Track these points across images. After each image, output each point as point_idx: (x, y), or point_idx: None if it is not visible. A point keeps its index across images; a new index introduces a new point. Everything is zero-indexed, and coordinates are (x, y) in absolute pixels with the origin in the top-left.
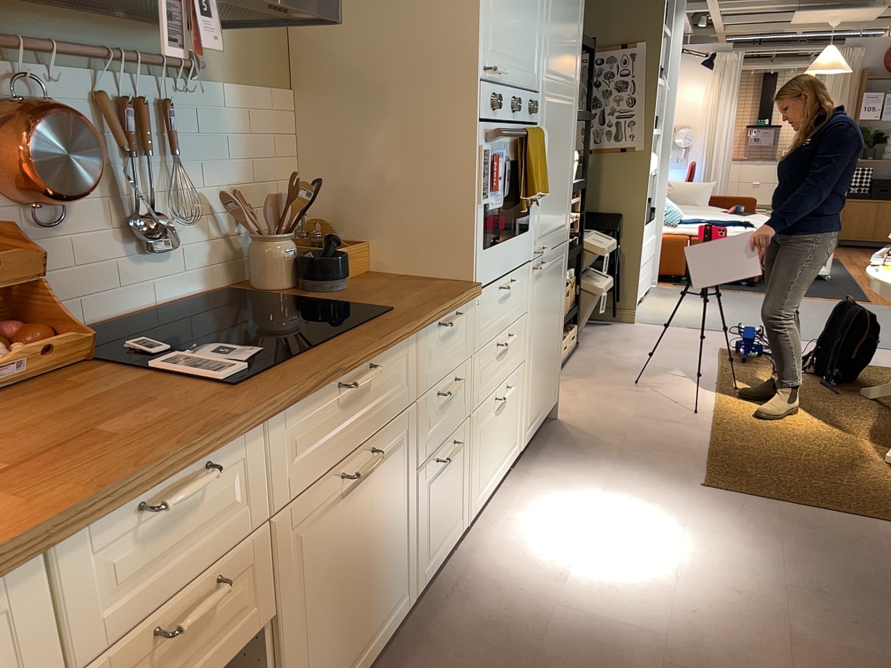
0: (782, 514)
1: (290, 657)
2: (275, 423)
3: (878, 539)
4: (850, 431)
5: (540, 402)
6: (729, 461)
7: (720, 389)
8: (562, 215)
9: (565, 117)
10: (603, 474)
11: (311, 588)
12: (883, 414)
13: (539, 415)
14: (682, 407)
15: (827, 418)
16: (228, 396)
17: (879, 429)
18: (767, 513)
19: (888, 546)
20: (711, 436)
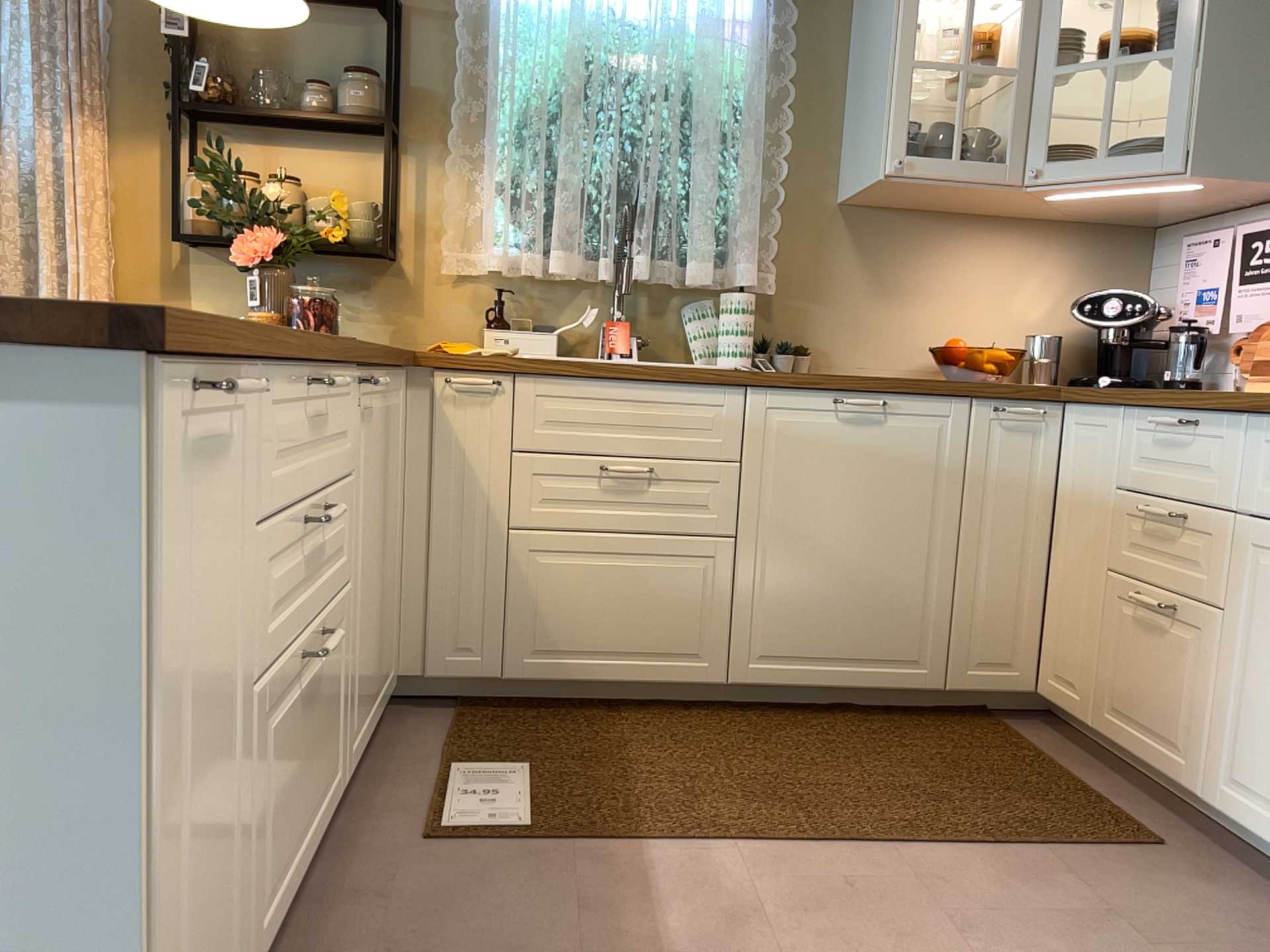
0: None
1: (1230, 677)
2: (1260, 428)
3: None
4: None
5: None
6: None
7: None
8: None
9: None
10: None
11: (1267, 640)
12: None
13: None
14: None
15: None
16: (1260, 395)
17: None
18: None
19: None
20: None
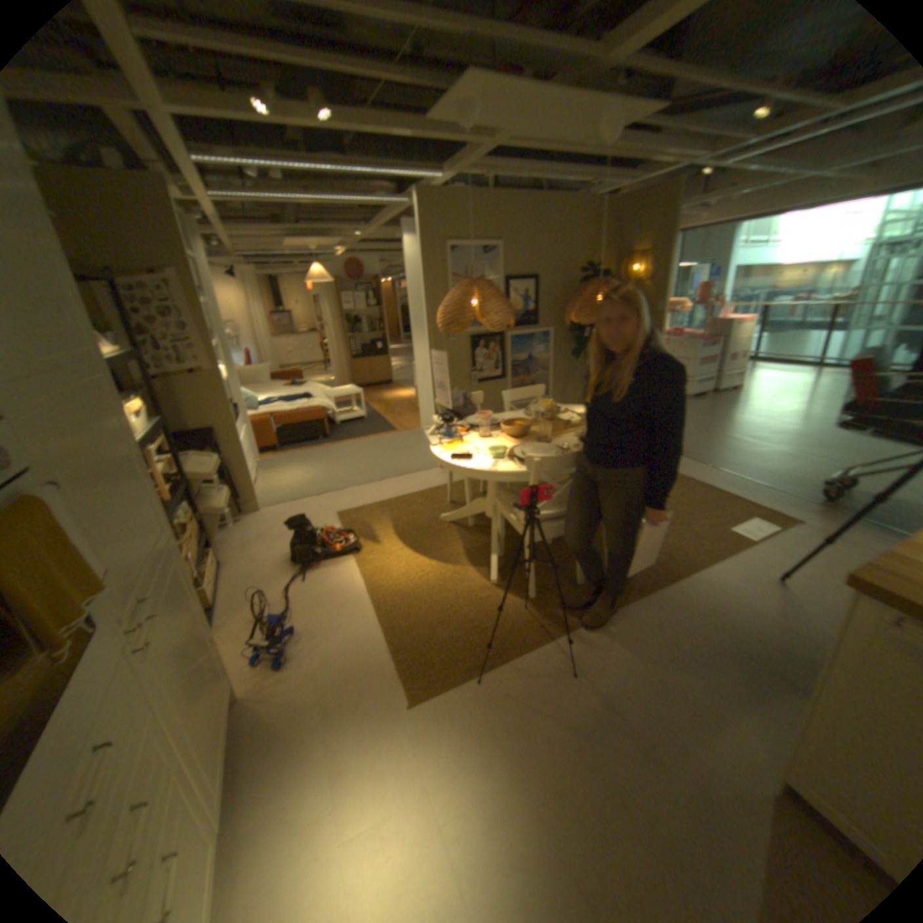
0: (477, 699)
1: None
2: None
3: (539, 678)
4: (457, 562)
5: (214, 742)
6: (410, 656)
7: (360, 564)
8: (148, 529)
9: (92, 413)
10: (320, 770)
11: None
12: (462, 533)
13: (219, 752)
14: (343, 604)
15: (438, 556)
16: None
17: (469, 550)
18: (468, 708)
19: (548, 682)
20: (382, 631)
